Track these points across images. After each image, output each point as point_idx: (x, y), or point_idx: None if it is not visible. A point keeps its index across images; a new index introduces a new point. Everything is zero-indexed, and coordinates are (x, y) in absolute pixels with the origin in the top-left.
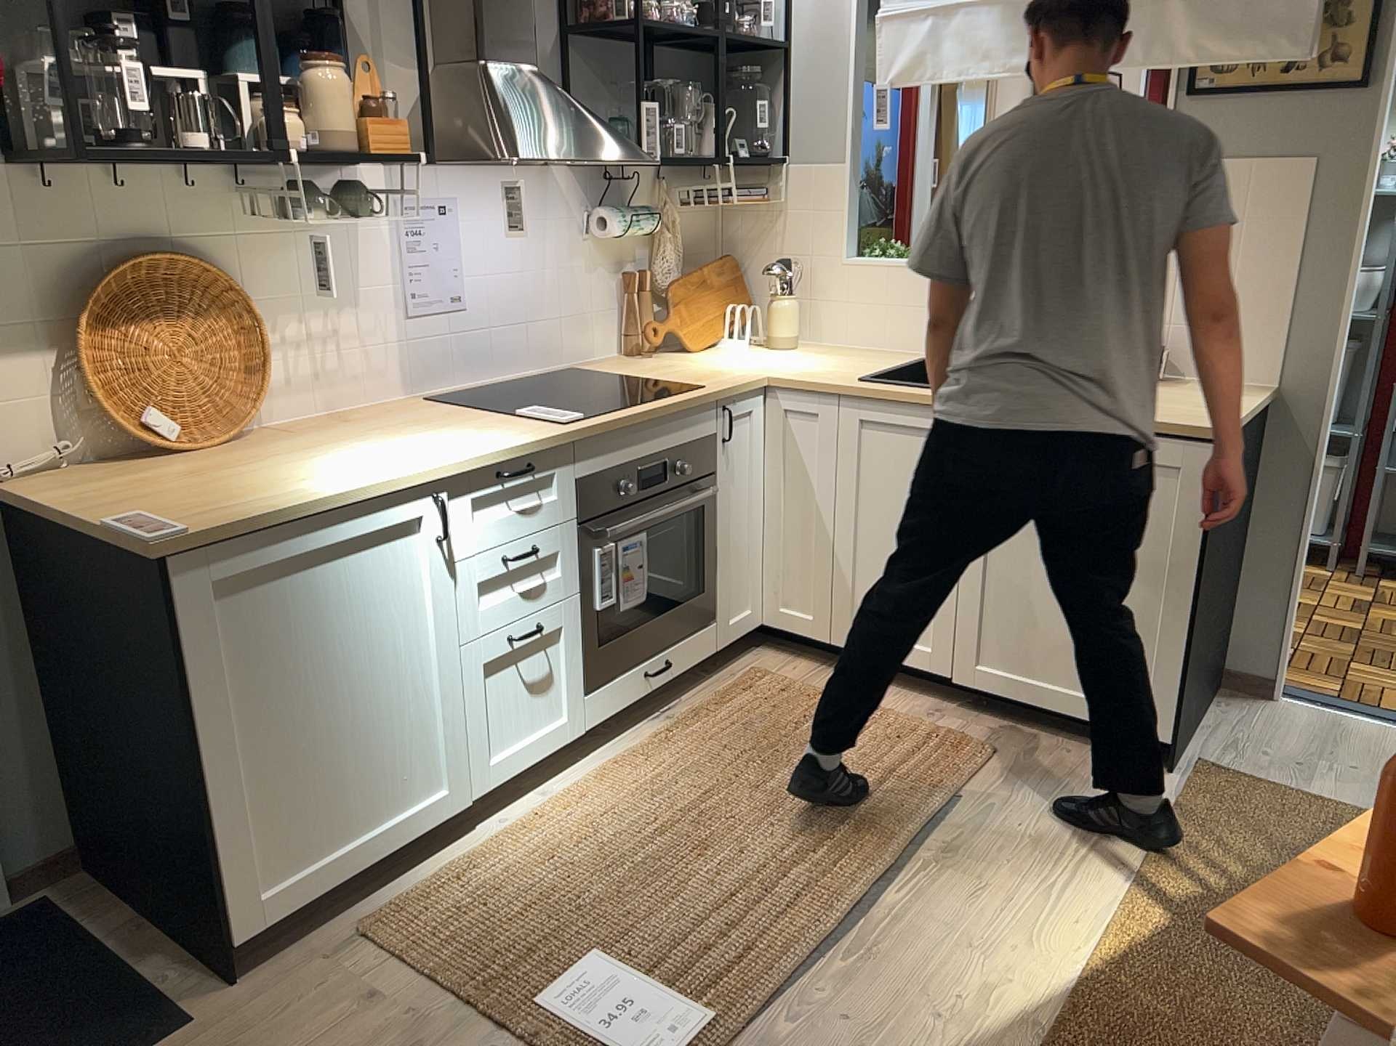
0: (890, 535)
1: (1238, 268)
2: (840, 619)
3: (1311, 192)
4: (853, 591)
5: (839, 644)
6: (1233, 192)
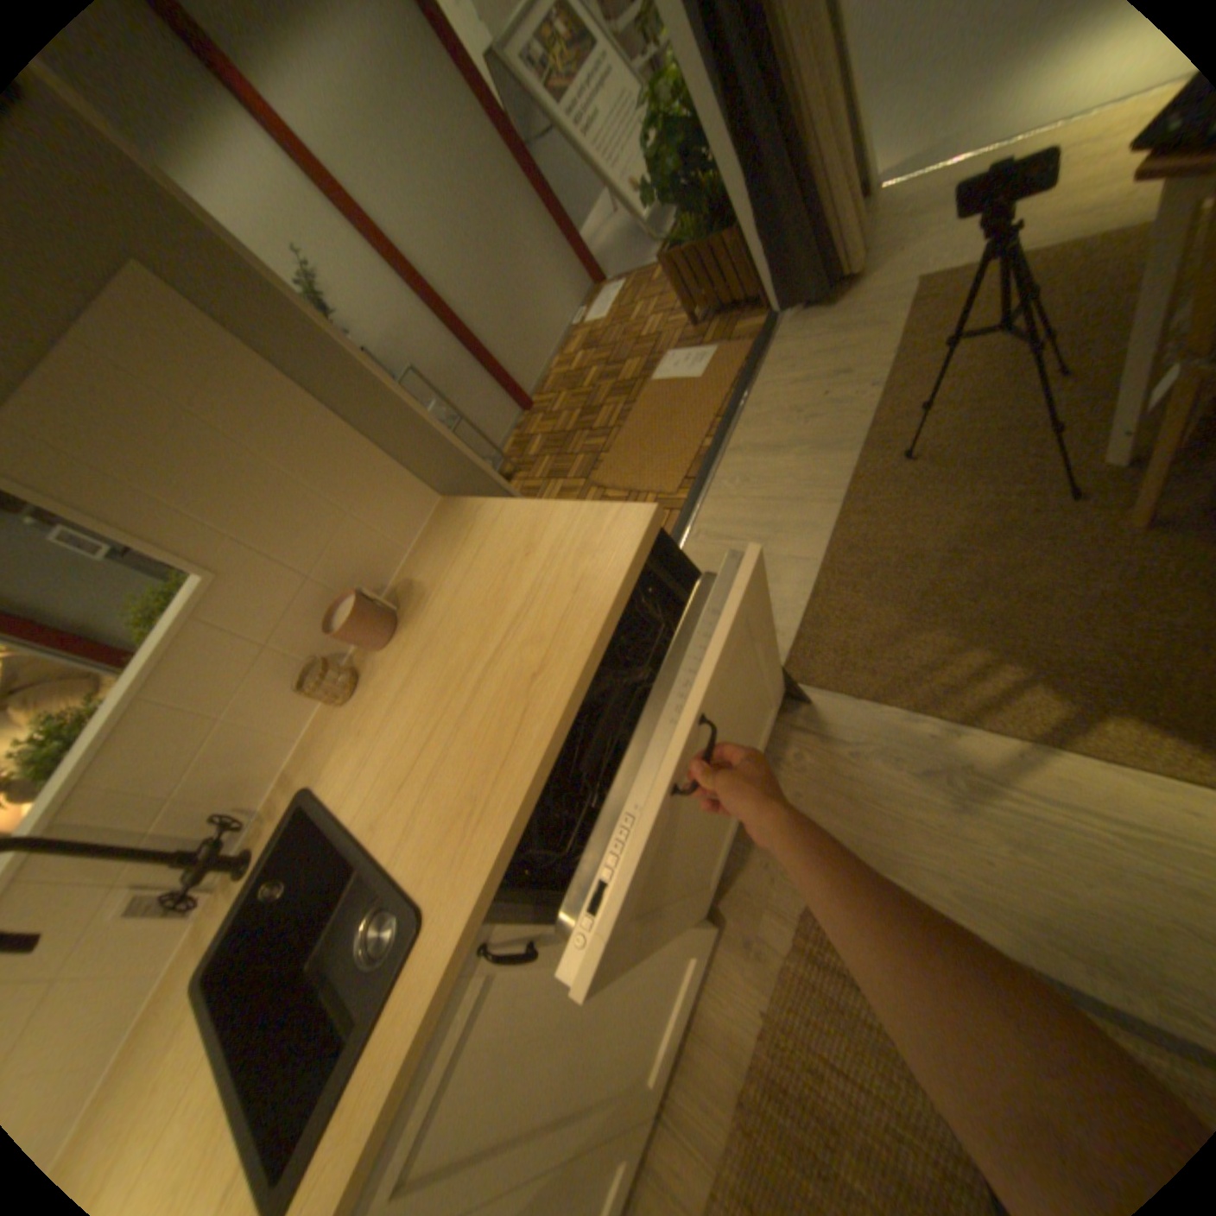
0: (575, 1063)
1: (271, 465)
2: (635, 1122)
3: (198, 314)
4: (615, 1110)
5: (654, 1112)
6: (126, 404)
